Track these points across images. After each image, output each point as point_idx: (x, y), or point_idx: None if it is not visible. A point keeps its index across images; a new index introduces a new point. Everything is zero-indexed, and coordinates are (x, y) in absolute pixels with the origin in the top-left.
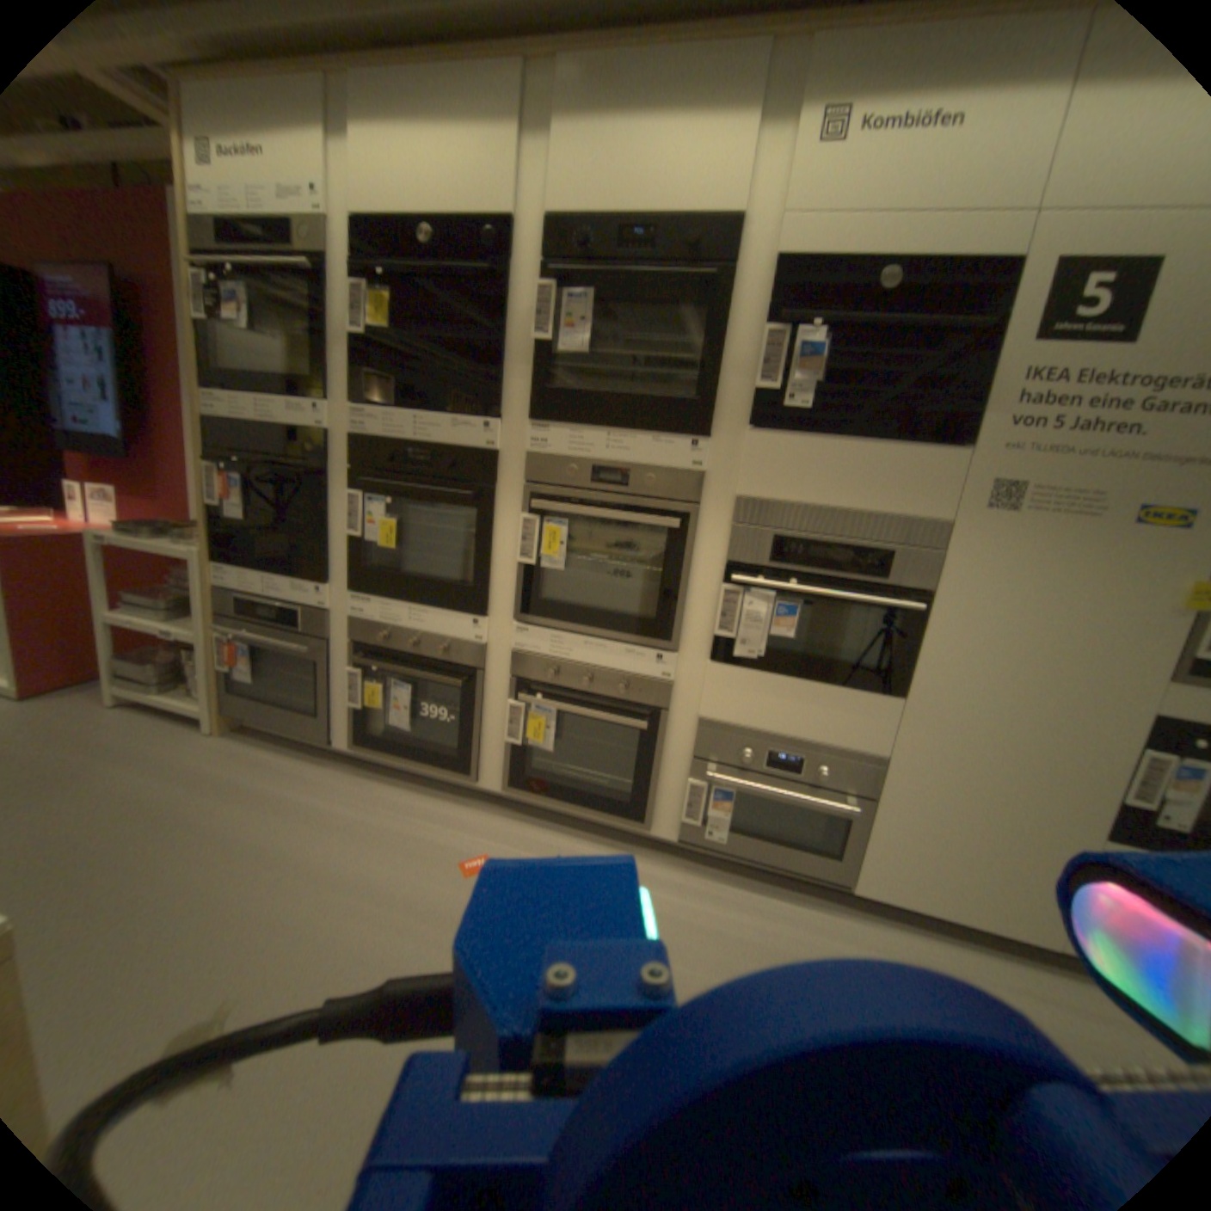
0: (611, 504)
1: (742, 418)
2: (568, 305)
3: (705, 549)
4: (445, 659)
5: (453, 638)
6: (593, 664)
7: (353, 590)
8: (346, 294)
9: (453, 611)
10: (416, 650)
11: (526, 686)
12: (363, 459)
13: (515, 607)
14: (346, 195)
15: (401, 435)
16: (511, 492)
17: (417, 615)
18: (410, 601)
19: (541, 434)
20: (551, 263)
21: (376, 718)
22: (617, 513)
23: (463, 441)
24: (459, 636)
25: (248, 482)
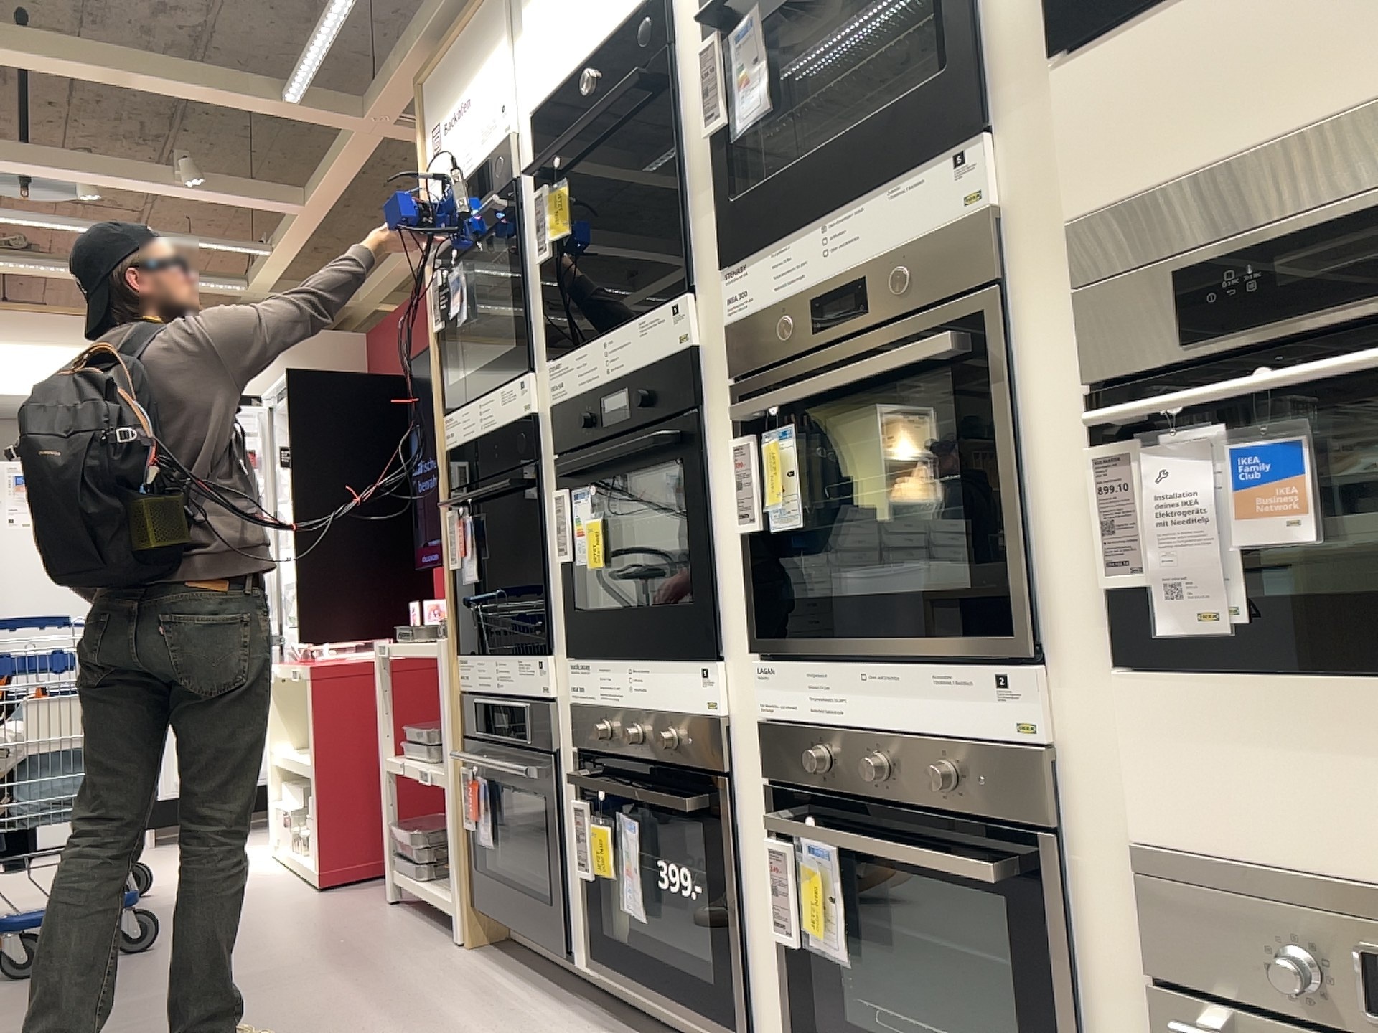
0: (853, 359)
1: (1037, 55)
2: (739, 57)
3: (1045, 381)
4: (678, 762)
5: (682, 716)
6: (889, 730)
7: (571, 657)
8: (537, 217)
9: (678, 662)
10: (641, 752)
11: (793, 805)
12: (563, 437)
13: (754, 630)
14: (529, 97)
15: (594, 379)
16: (723, 409)
17: (637, 683)
18: (628, 658)
19: (737, 284)
20: (706, 12)
21: (625, 907)
22: (847, 369)
23: (654, 352)
24: (689, 711)
25: (488, 526)
